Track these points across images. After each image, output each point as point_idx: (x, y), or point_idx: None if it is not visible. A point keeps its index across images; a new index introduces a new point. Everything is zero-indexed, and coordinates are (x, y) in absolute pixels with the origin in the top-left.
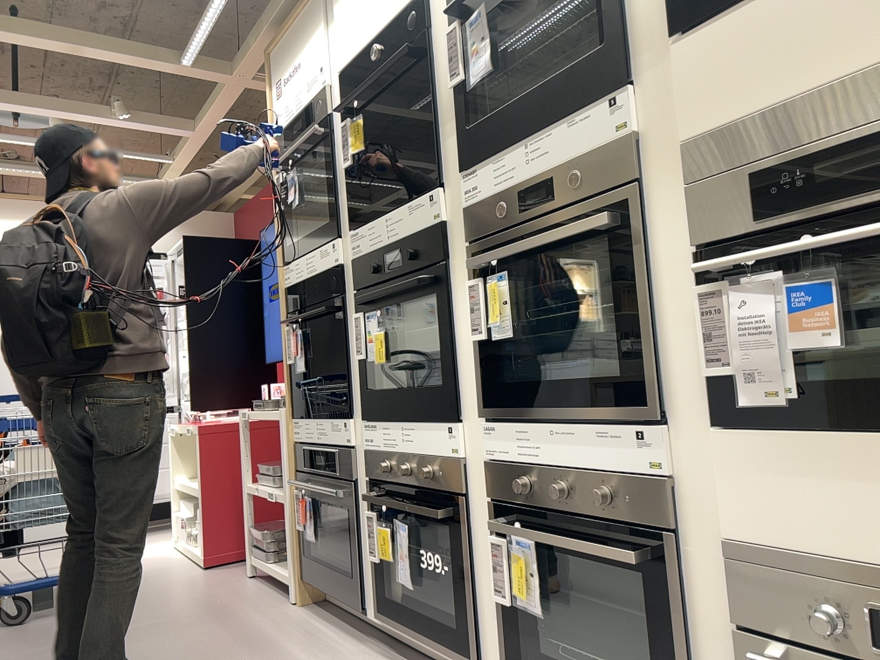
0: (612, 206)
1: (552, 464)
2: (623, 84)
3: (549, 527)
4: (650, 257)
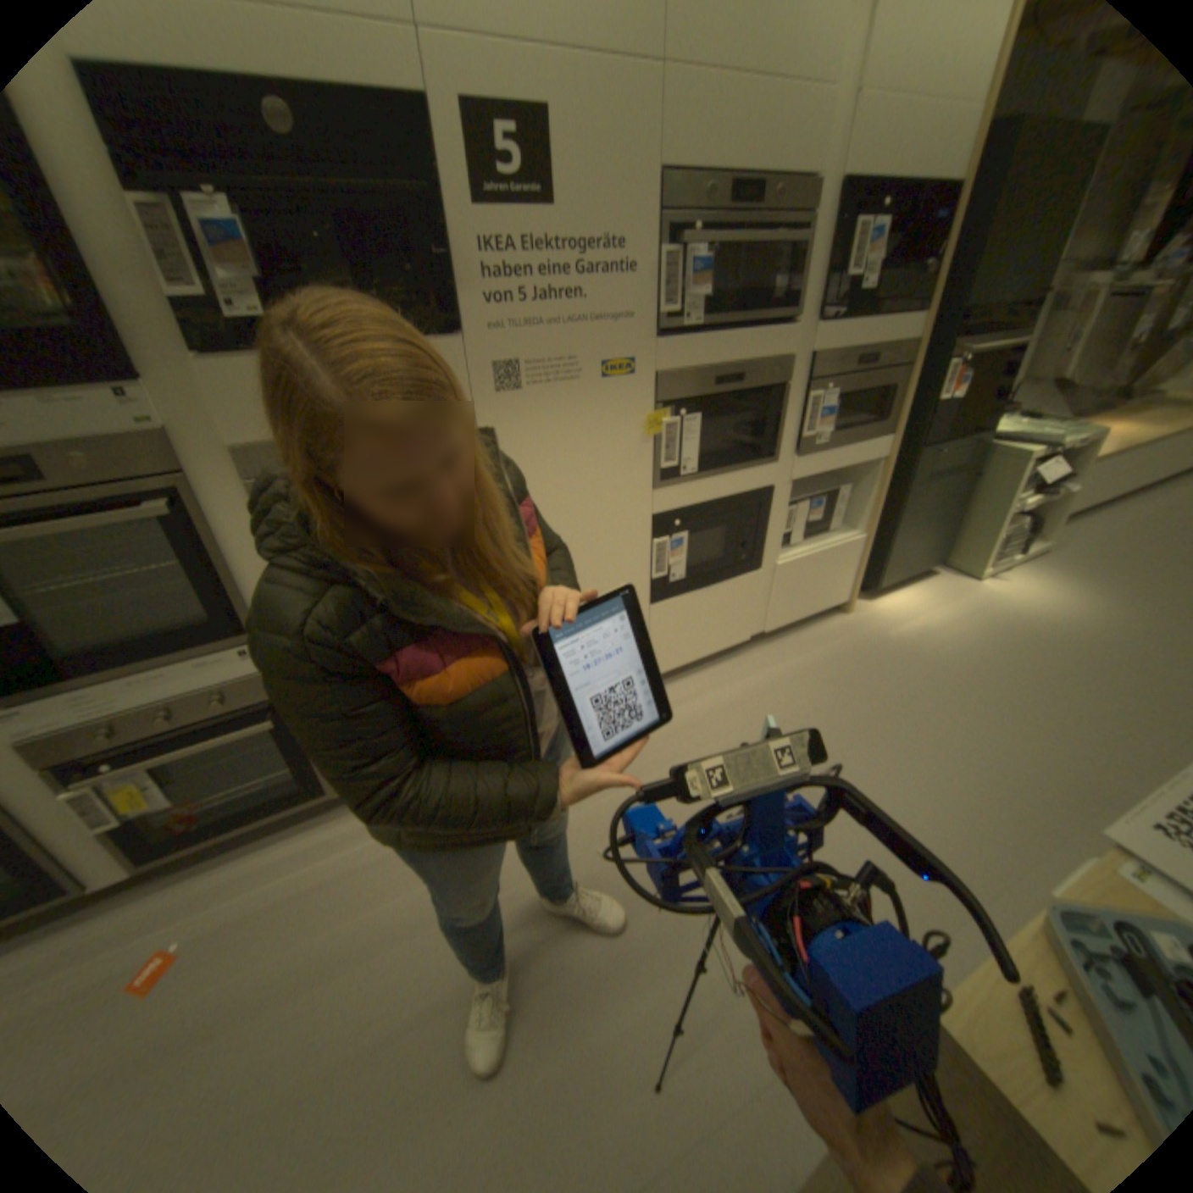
0: (153, 494)
1: (137, 708)
2: (130, 379)
3: (148, 750)
4: (188, 523)
